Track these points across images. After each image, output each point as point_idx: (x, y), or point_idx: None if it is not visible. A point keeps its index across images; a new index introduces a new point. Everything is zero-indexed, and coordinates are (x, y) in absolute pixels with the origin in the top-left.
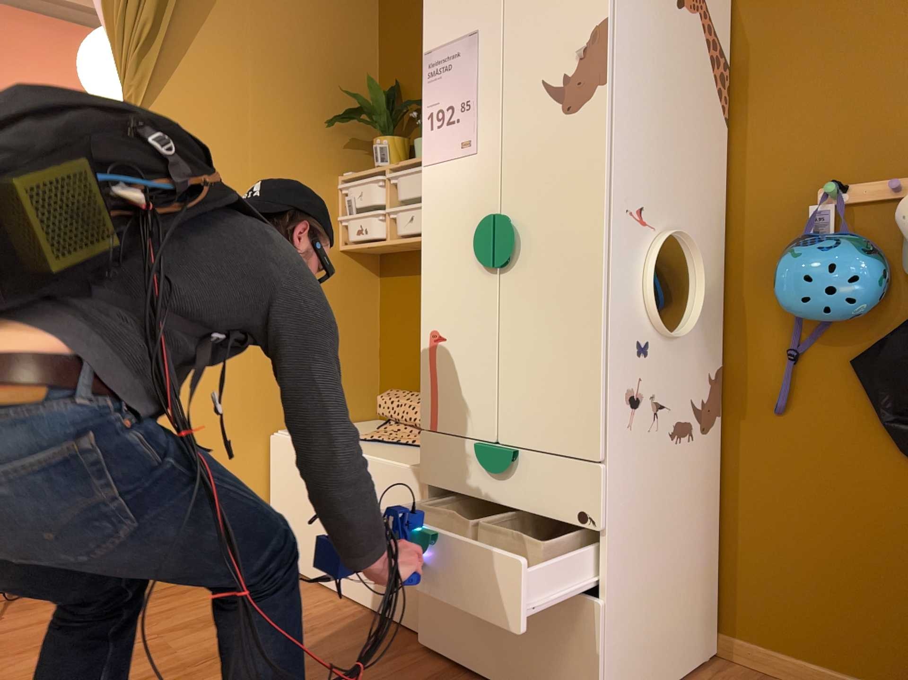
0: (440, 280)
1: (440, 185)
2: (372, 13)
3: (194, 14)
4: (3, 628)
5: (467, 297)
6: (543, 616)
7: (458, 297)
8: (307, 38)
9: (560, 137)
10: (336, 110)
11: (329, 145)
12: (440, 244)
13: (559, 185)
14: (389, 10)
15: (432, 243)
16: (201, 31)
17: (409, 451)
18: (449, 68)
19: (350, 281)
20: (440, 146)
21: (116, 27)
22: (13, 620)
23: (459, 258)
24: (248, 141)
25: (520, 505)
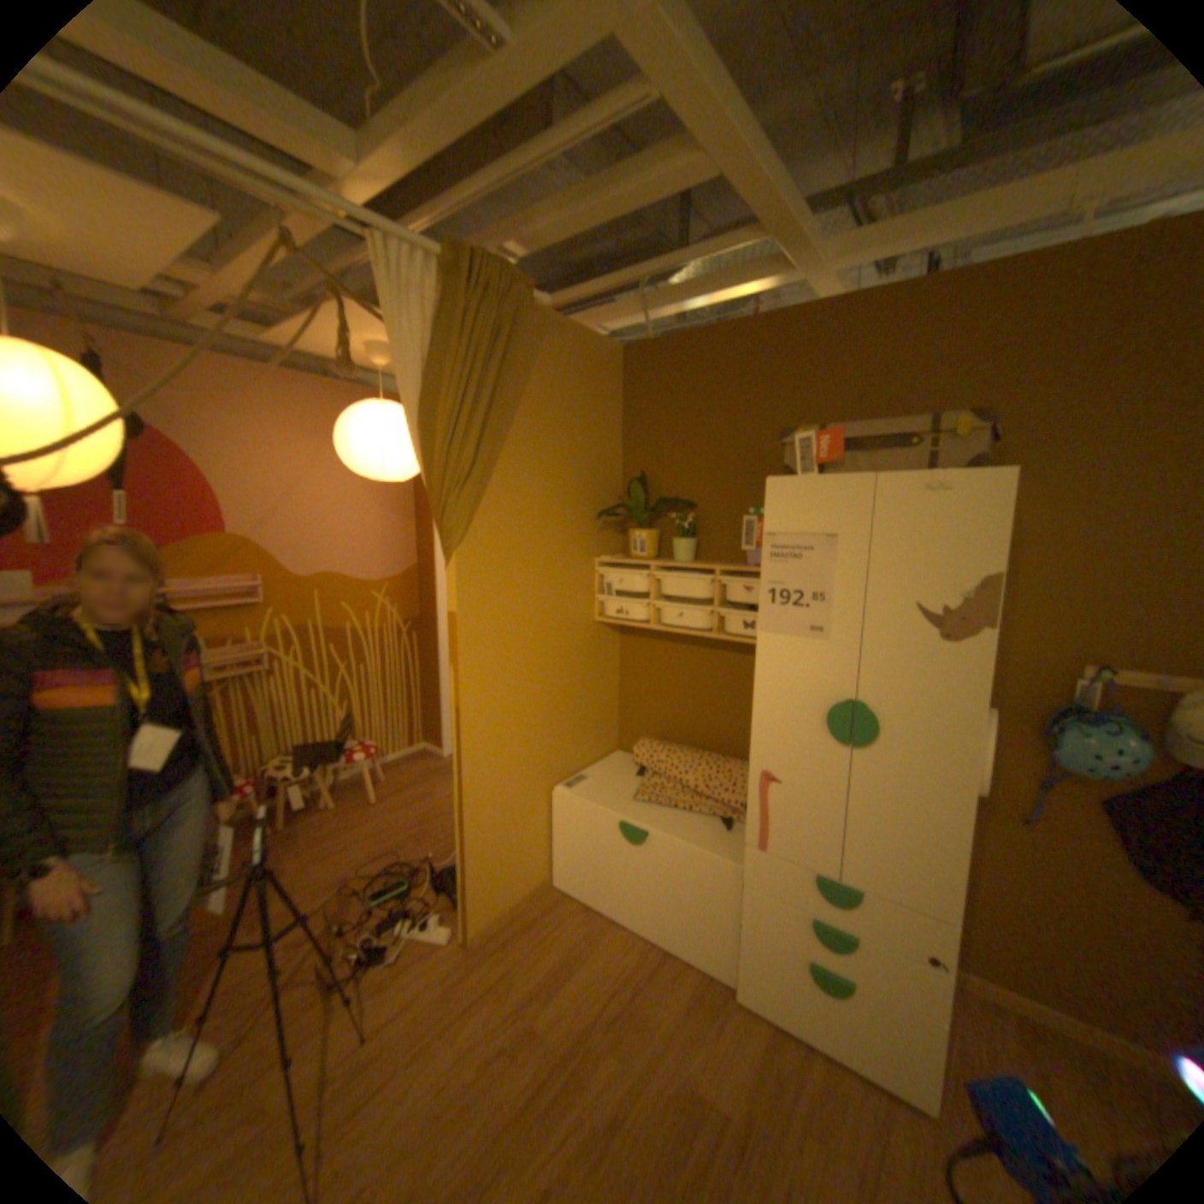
0: (777, 733)
1: (782, 654)
2: (619, 406)
3: (495, 439)
4: (378, 1021)
5: (811, 756)
6: (883, 1020)
7: (800, 754)
8: (575, 441)
9: (934, 657)
10: (595, 500)
11: (590, 533)
12: (779, 704)
13: (930, 697)
14: (635, 405)
15: (769, 699)
16: (502, 454)
17: (696, 821)
18: (798, 557)
19: (603, 645)
20: (784, 621)
21: (433, 462)
22: (381, 1008)
23: (802, 722)
24: (536, 546)
25: (863, 933)
